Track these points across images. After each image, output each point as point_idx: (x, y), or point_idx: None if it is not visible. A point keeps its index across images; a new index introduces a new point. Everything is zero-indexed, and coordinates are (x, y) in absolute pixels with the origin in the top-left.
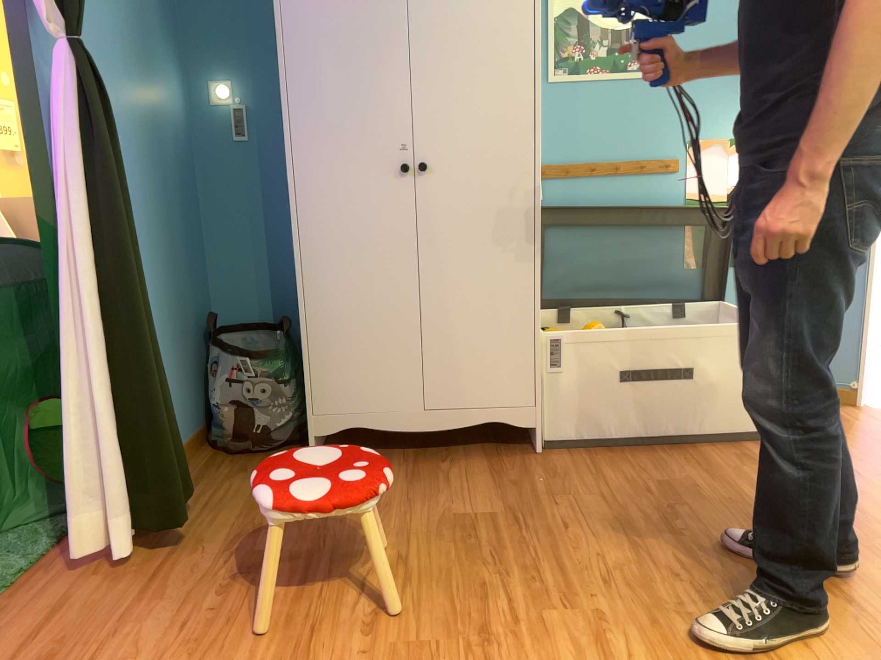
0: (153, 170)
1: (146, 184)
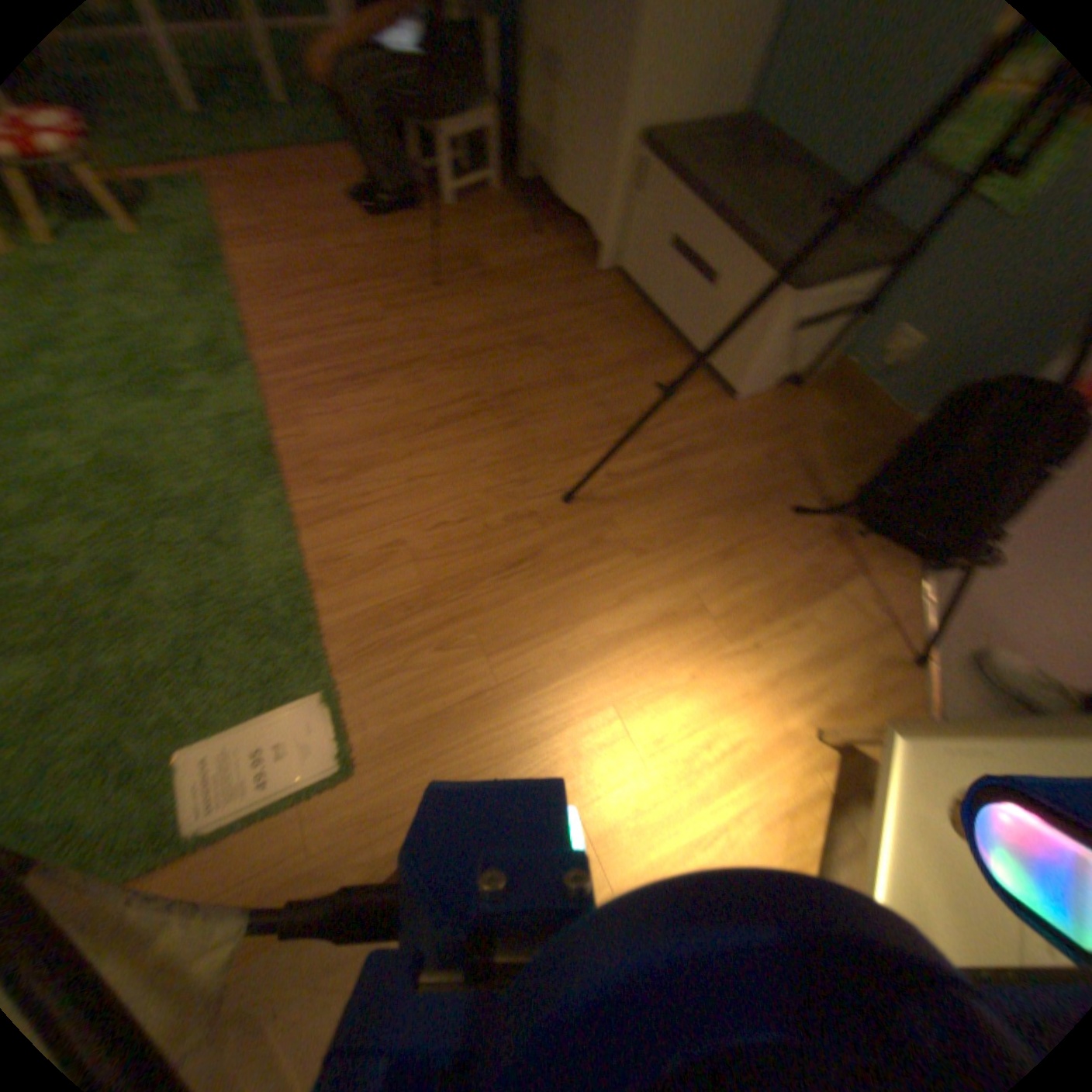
0: None
1: None
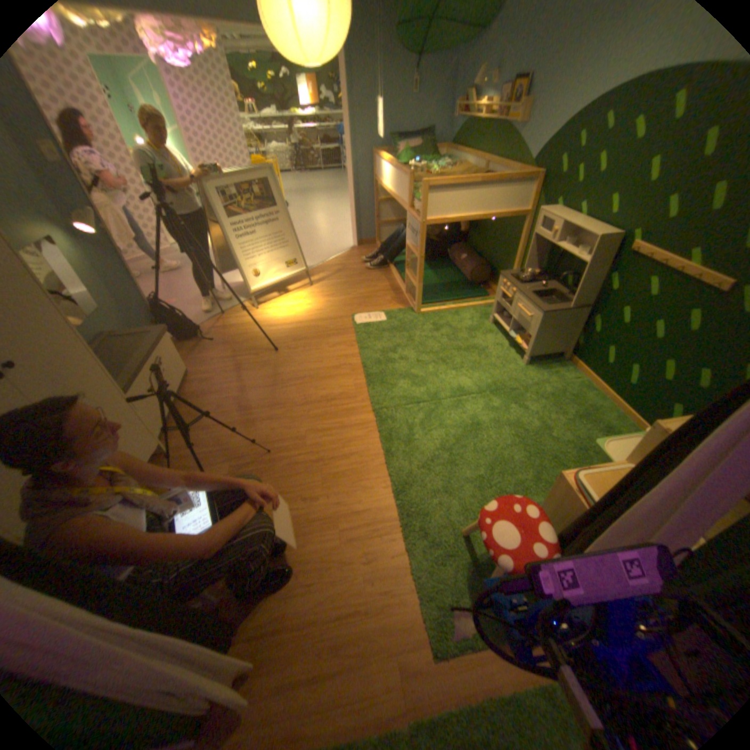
0: None
1: None
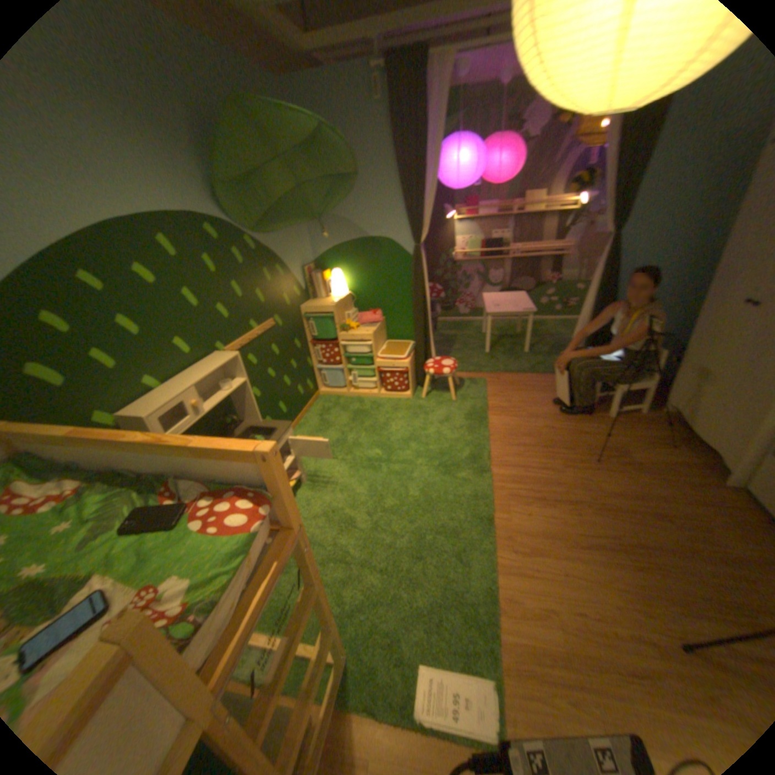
0: (691, 266)
1: (678, 273)
